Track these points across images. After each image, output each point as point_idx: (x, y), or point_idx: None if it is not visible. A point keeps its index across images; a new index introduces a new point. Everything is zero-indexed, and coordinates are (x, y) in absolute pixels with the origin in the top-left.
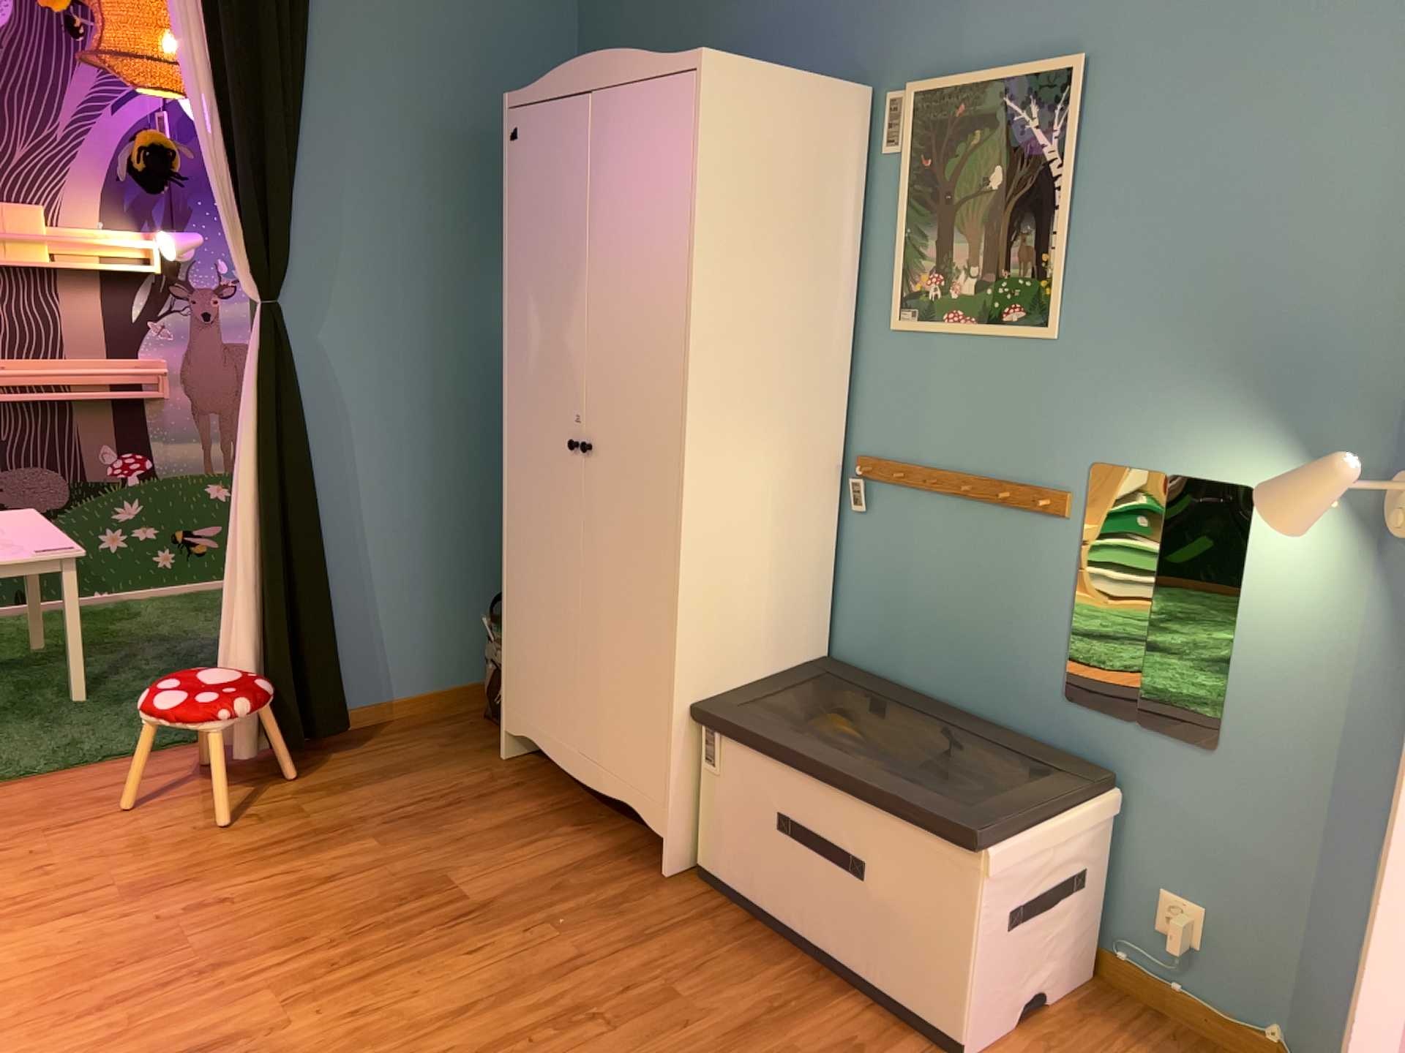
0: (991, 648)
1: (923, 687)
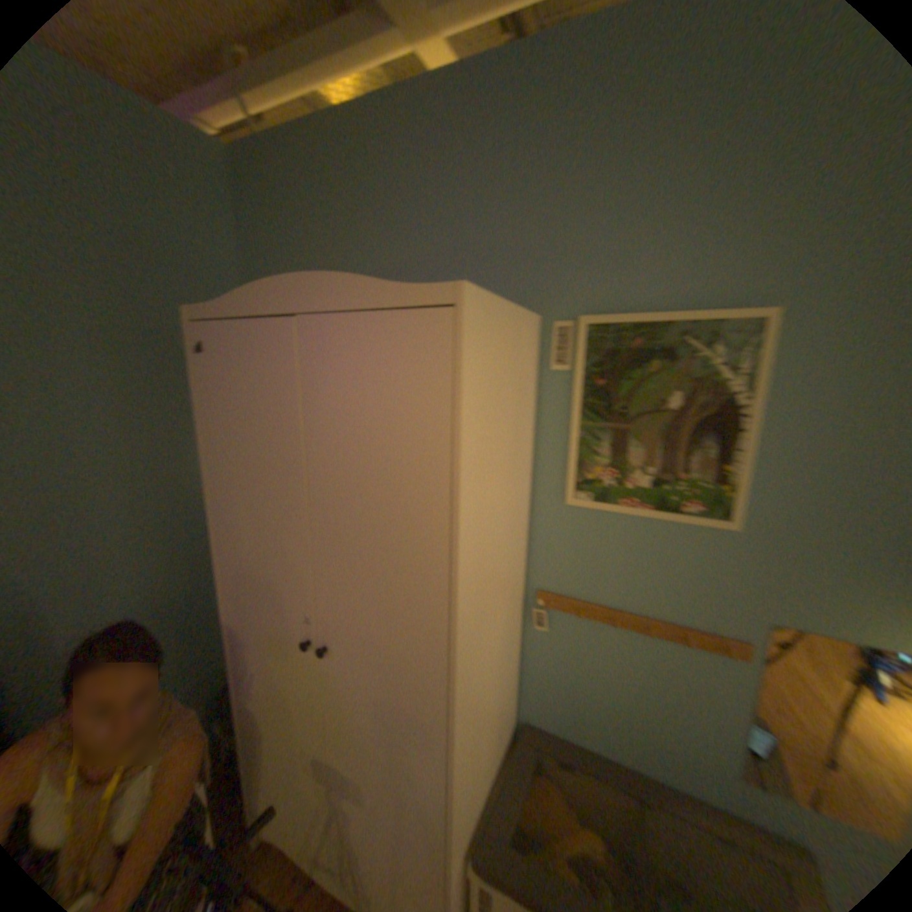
0: (670, 739)
1: (603, 754)
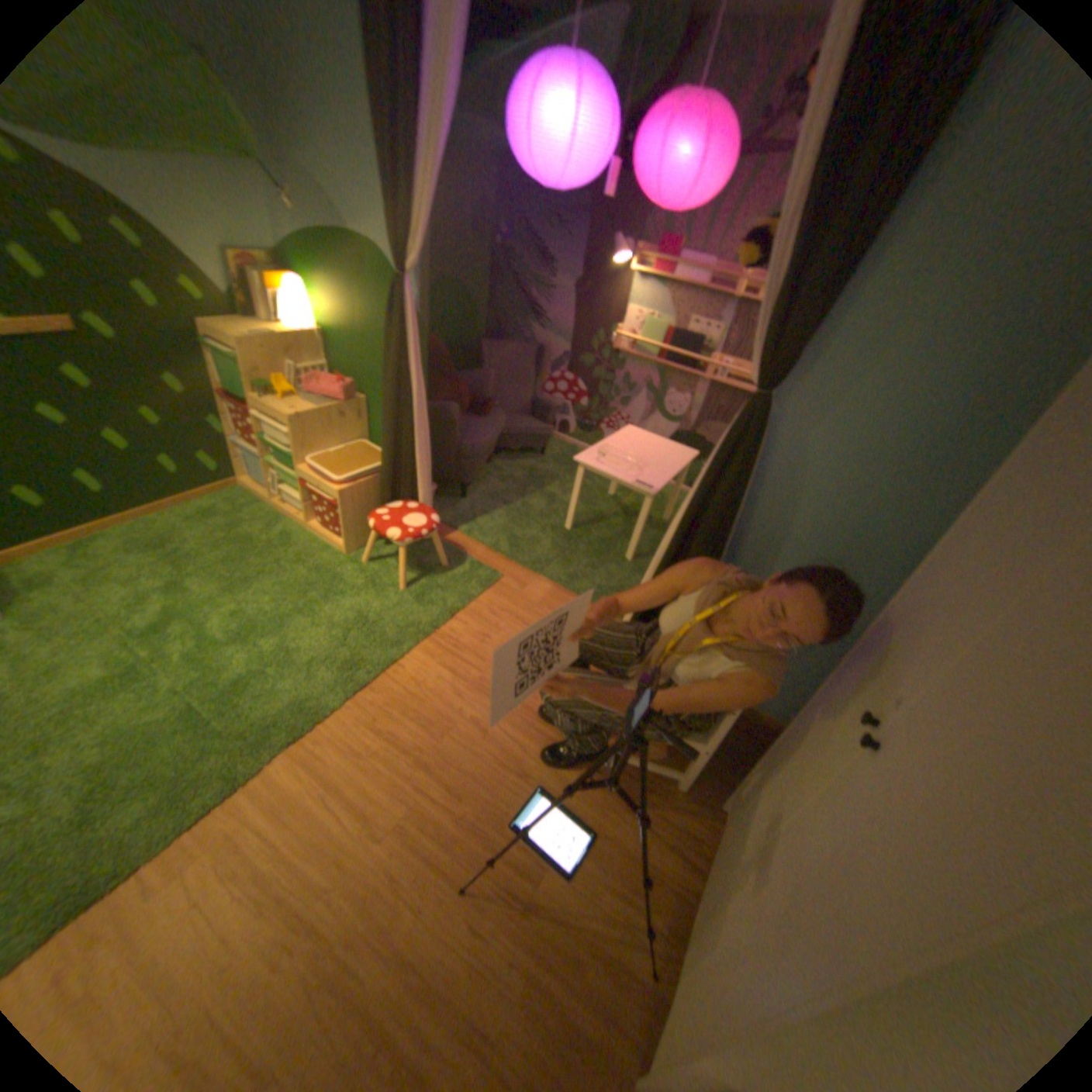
0: None
1: None
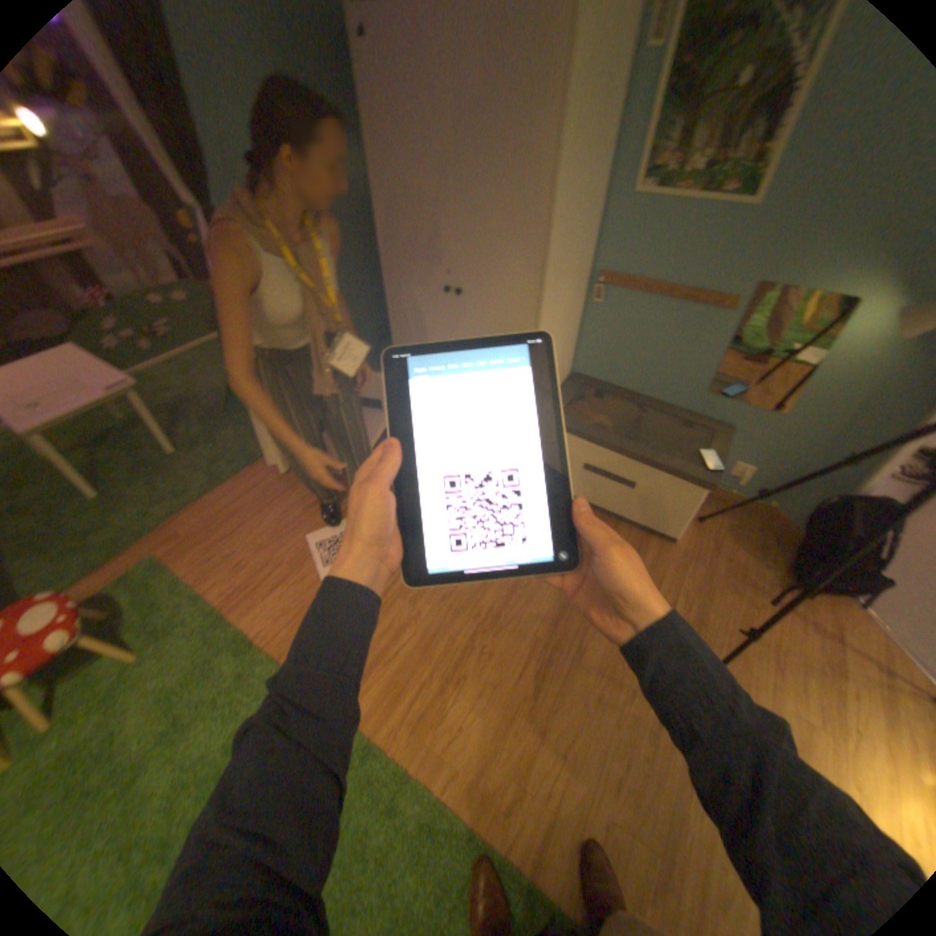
0: (669, 372)
1: (624, 387)
